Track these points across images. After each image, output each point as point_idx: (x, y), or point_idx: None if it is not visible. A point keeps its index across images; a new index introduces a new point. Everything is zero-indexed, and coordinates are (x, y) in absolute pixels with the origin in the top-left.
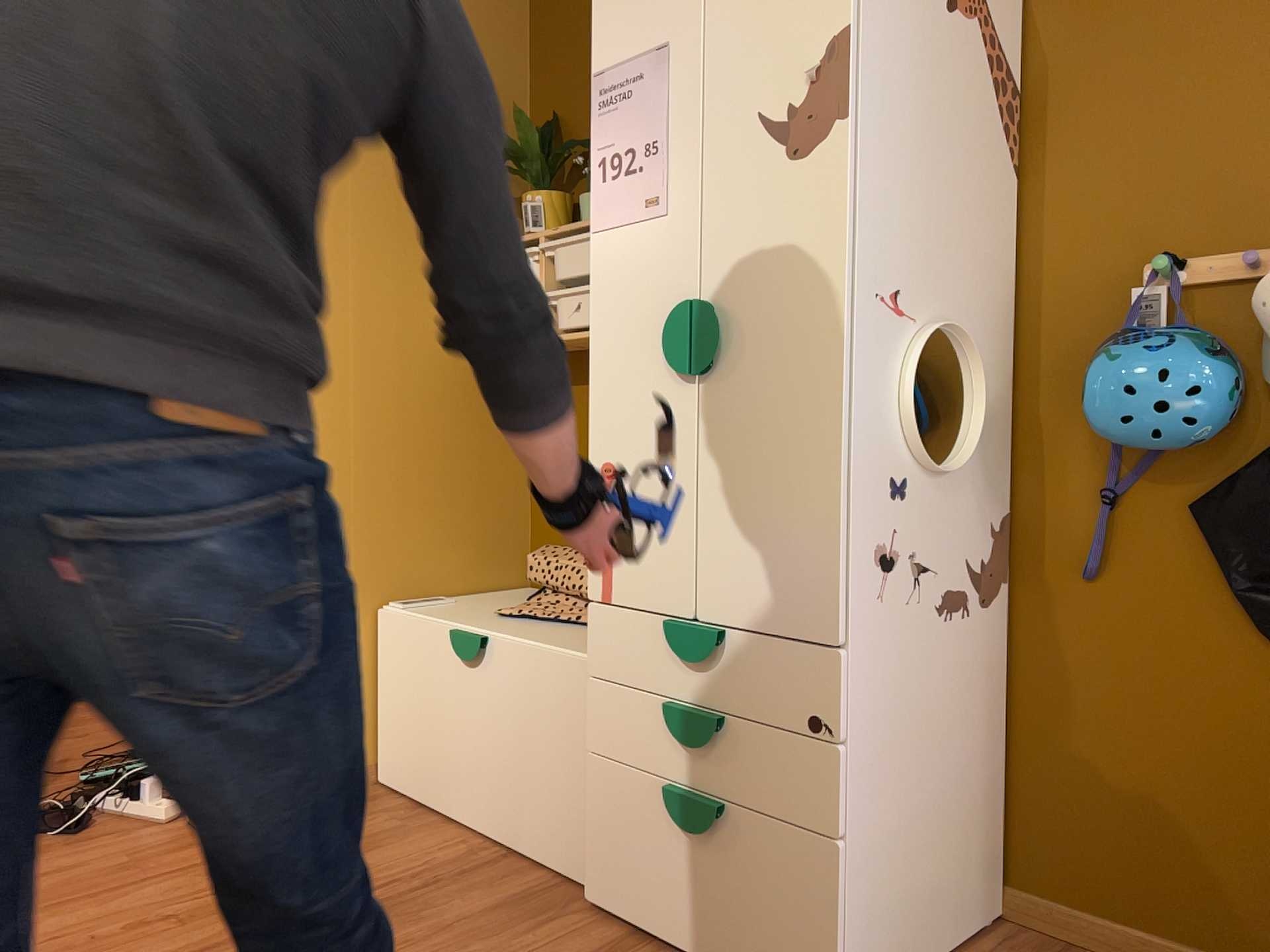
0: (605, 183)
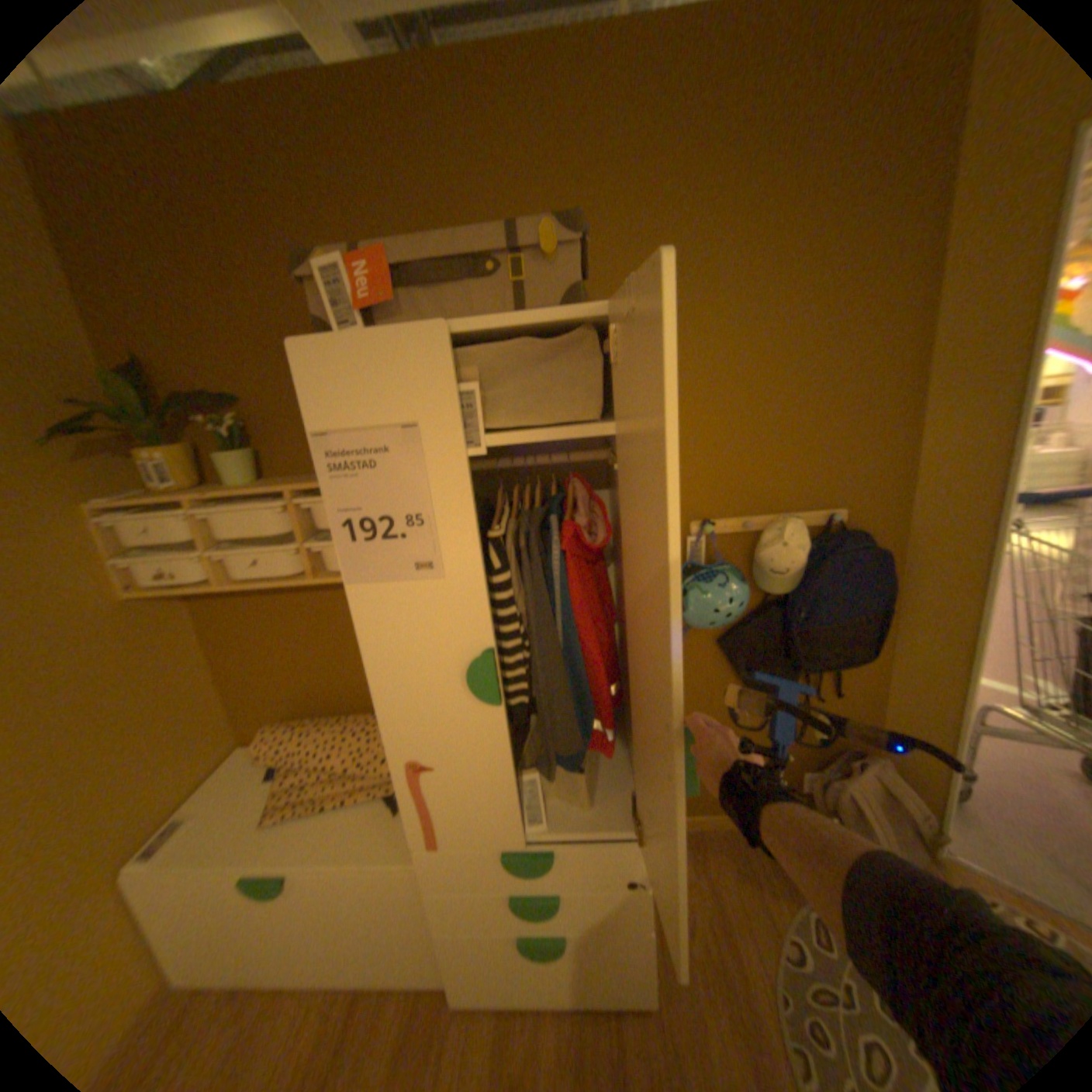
0: (354, 544)
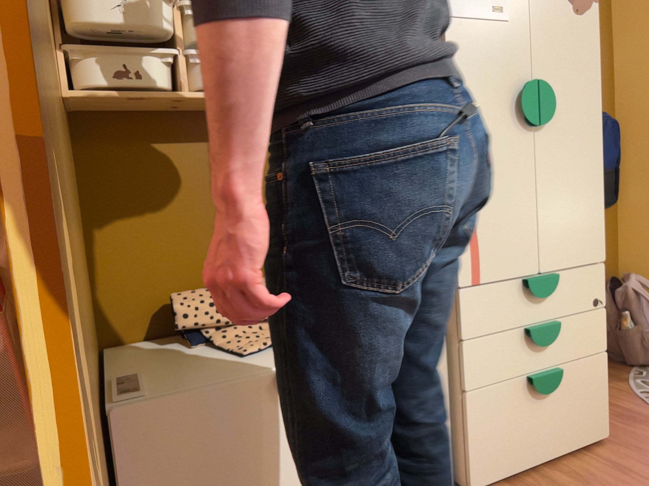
0: None
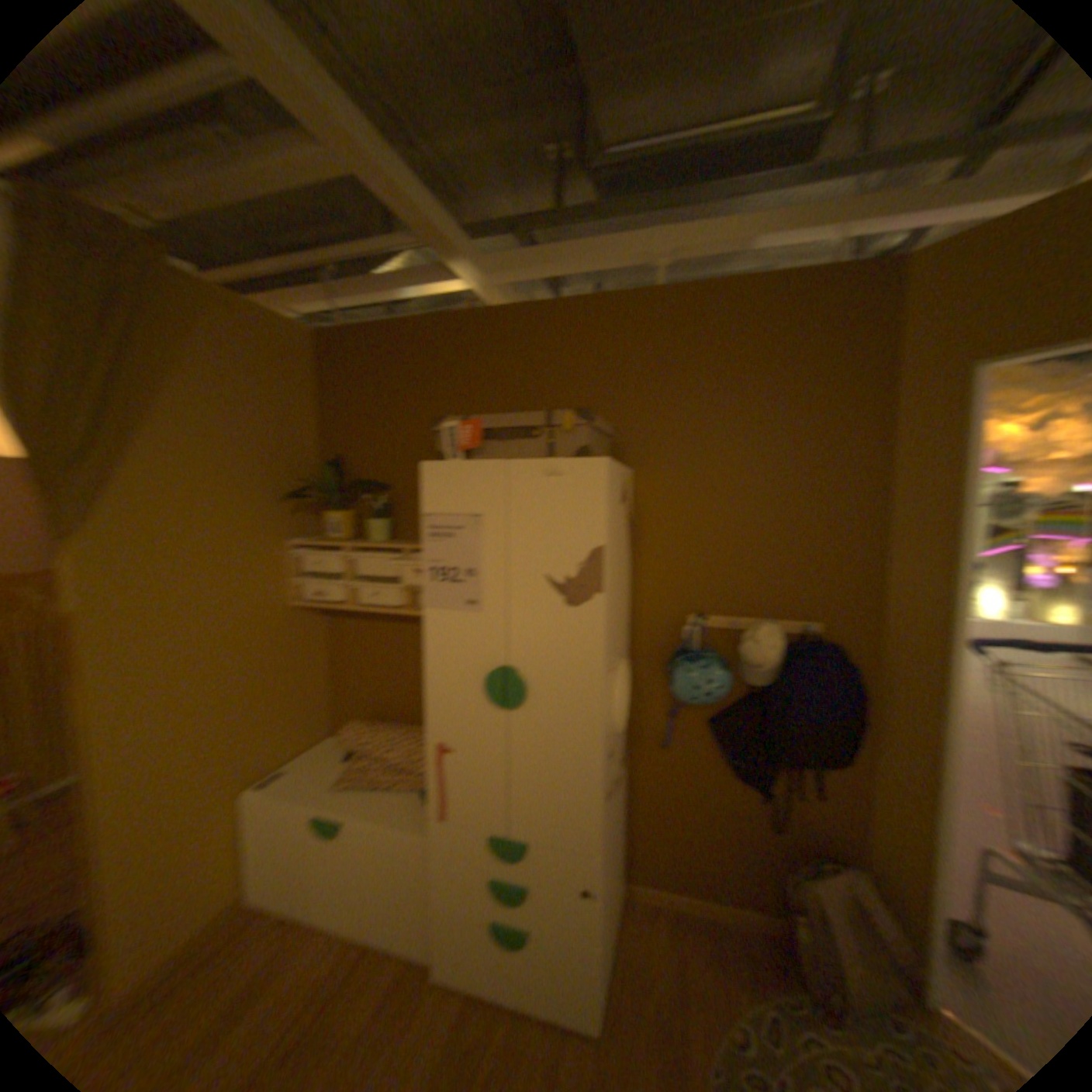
0: (431, 583)
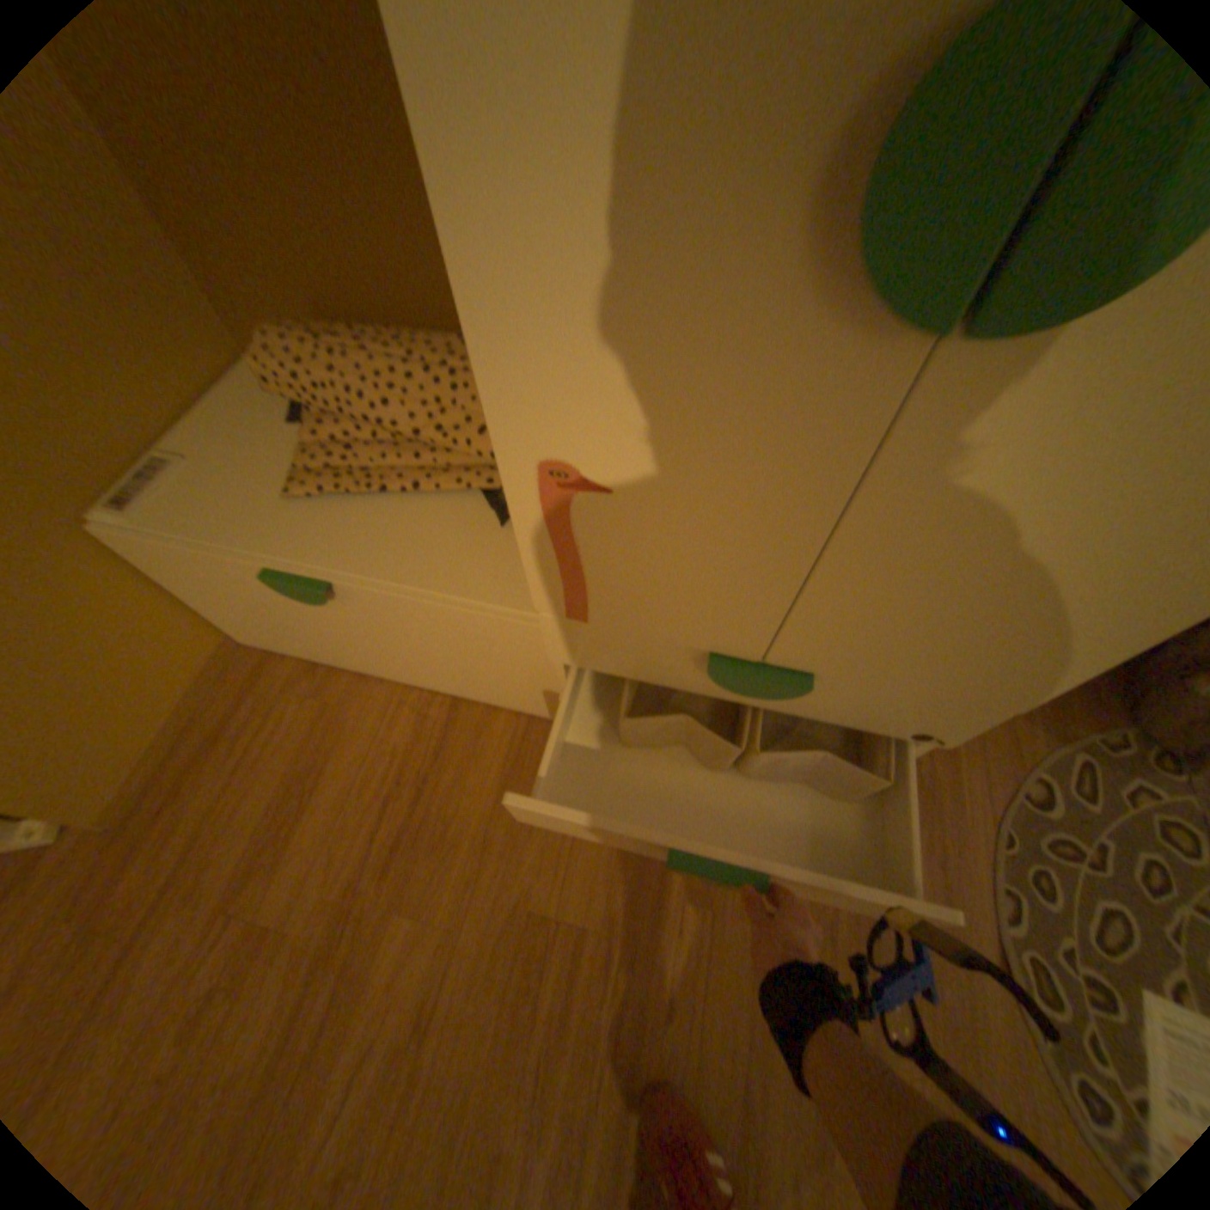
0: None
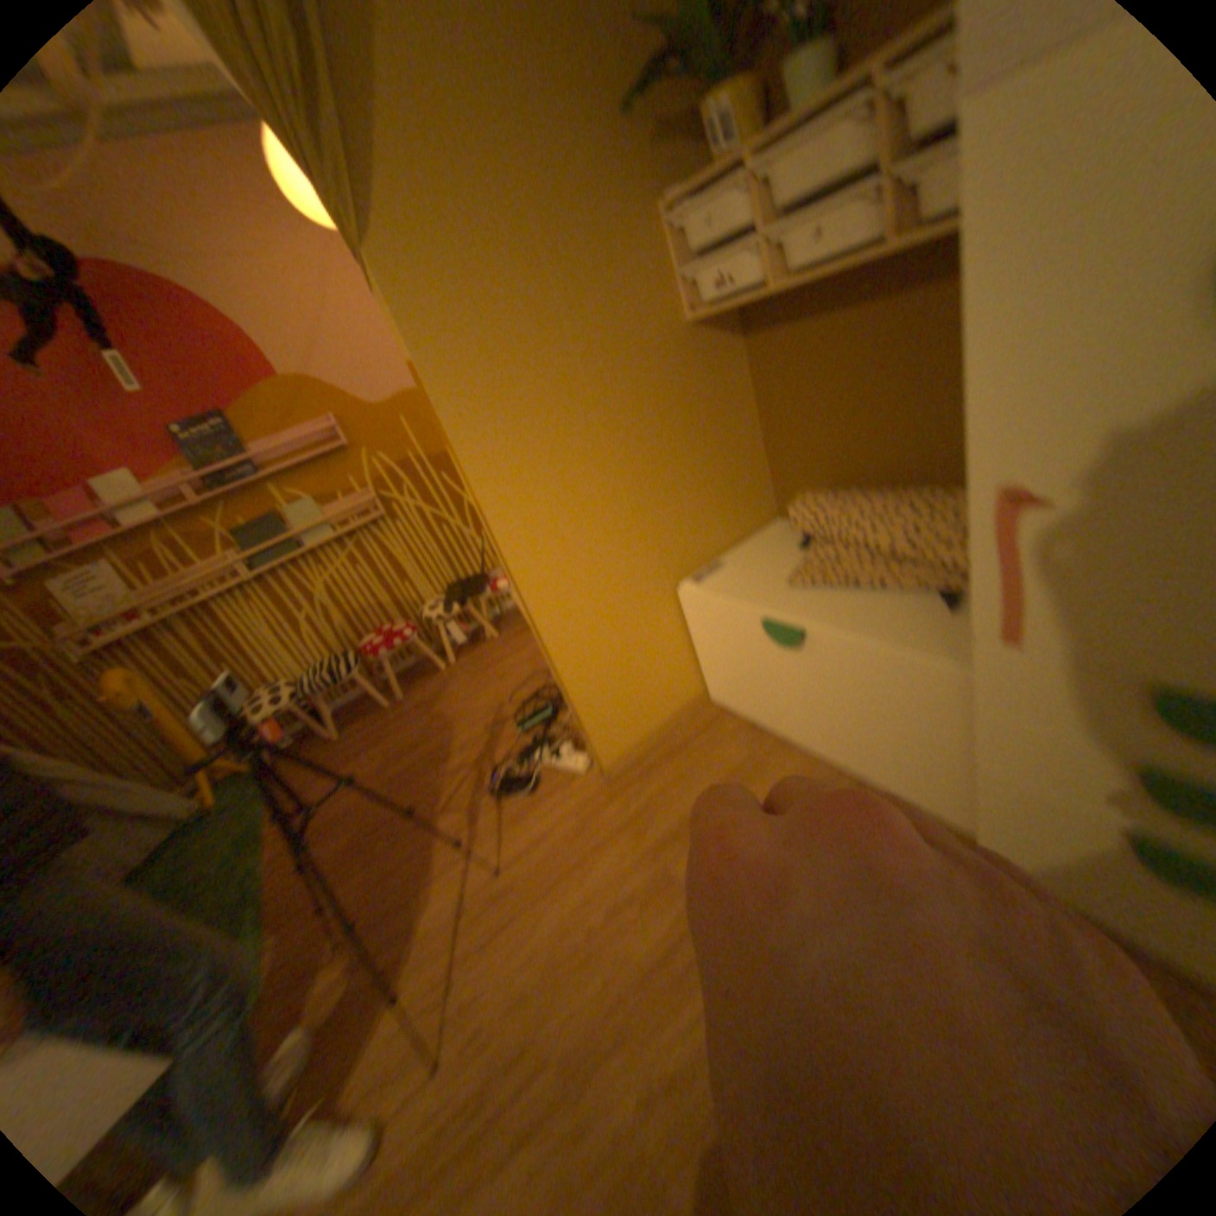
0: None
